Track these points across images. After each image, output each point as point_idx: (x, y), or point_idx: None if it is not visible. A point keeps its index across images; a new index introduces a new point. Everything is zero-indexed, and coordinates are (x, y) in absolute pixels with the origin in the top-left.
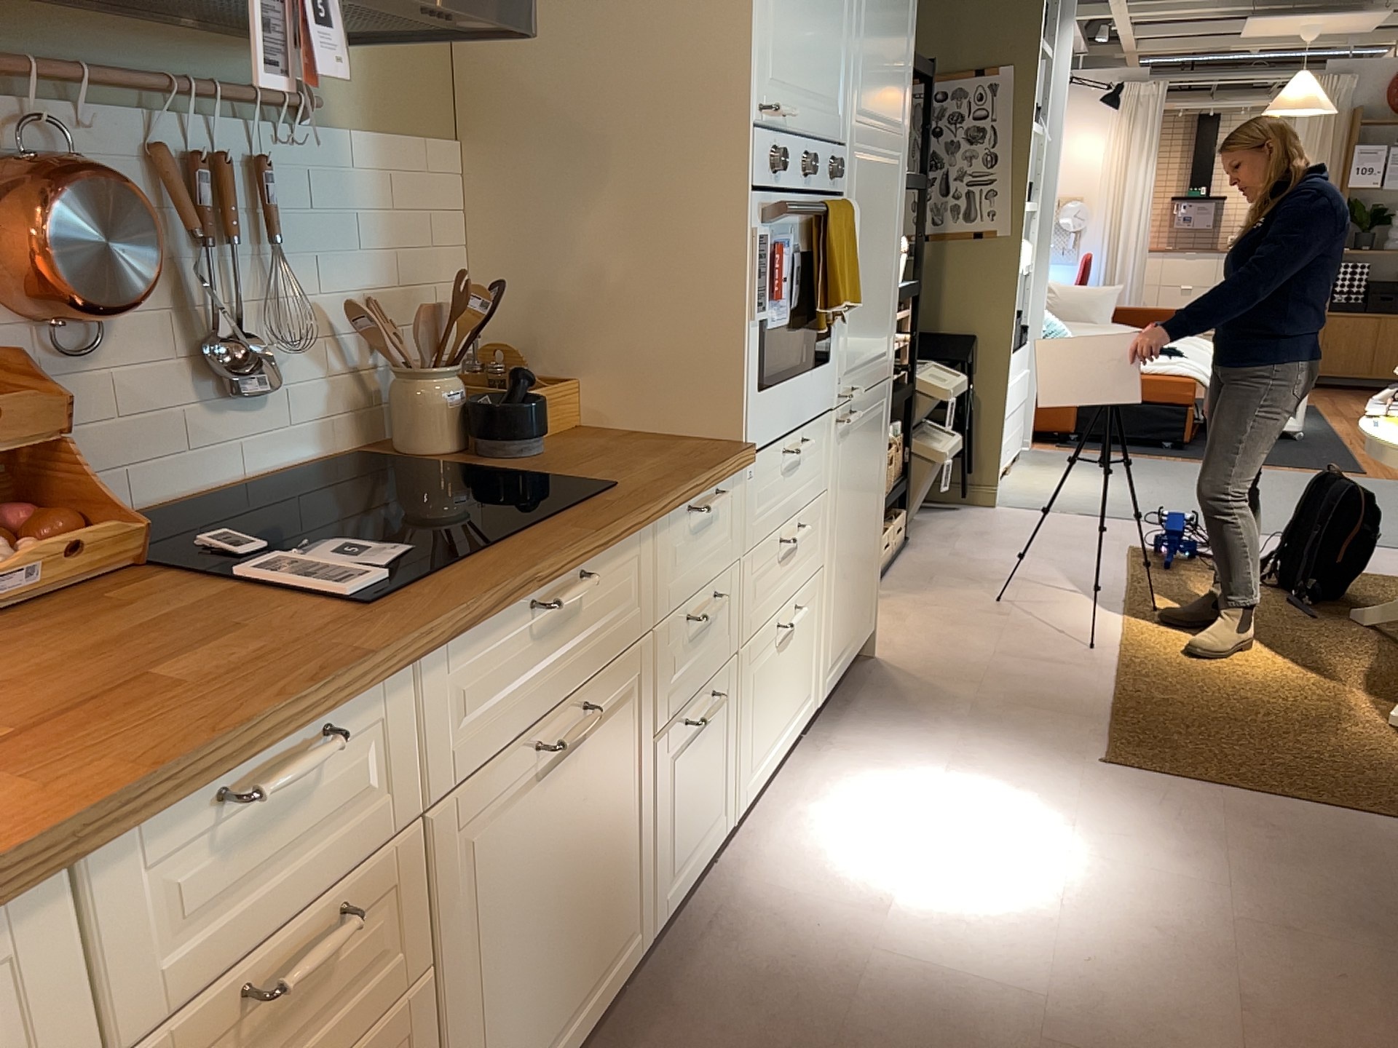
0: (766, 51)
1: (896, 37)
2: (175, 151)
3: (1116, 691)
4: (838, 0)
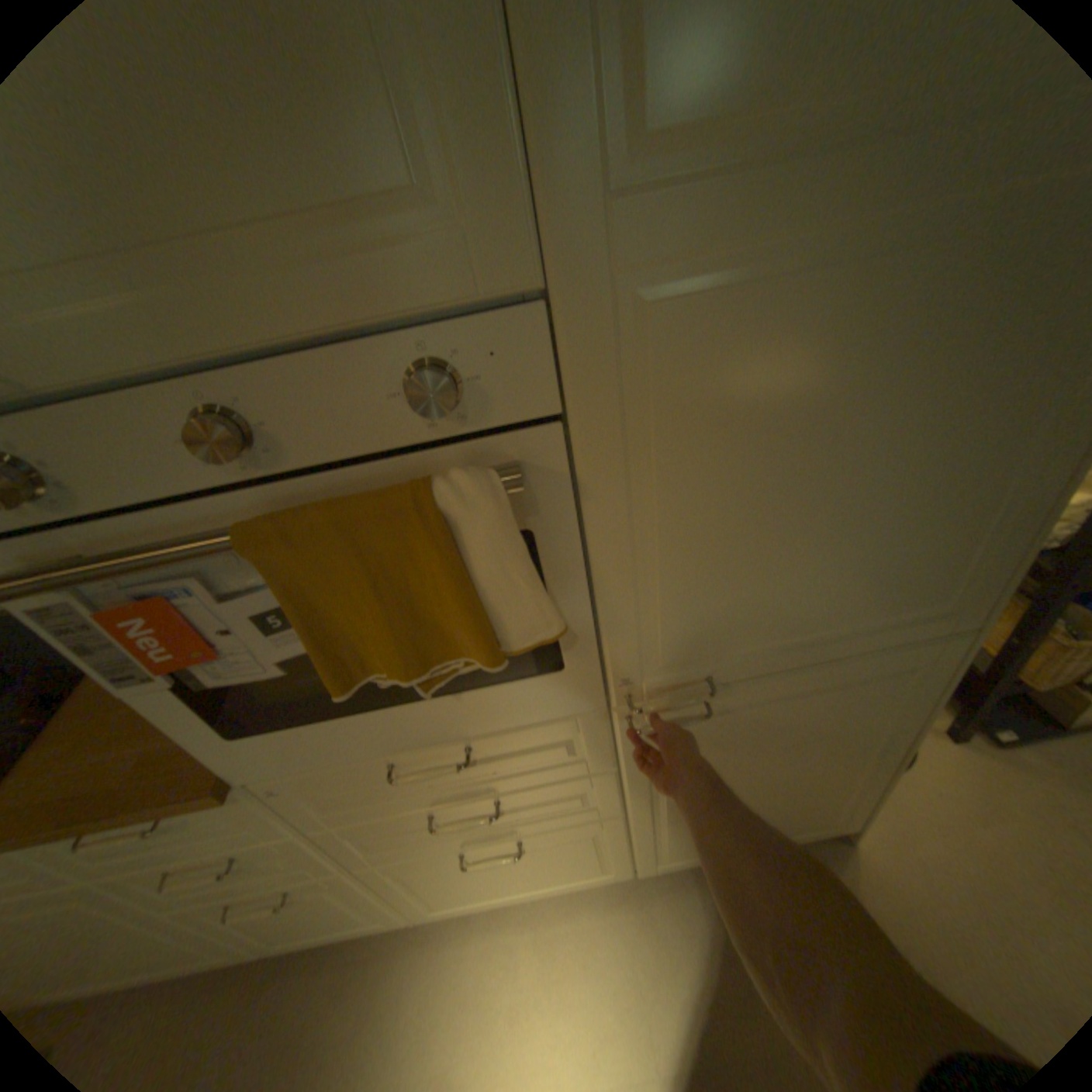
0: None
1: None
2: None
3: None
4: None
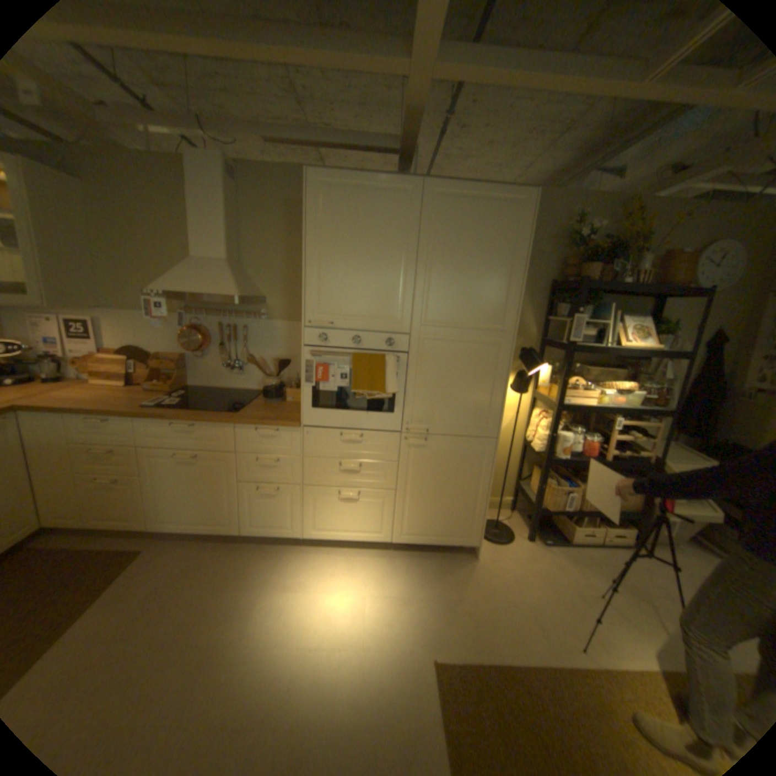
0: (313, 304)
1: (482, 288)
2: (224, 324)
3: (529, 670)
4: (389, 281)
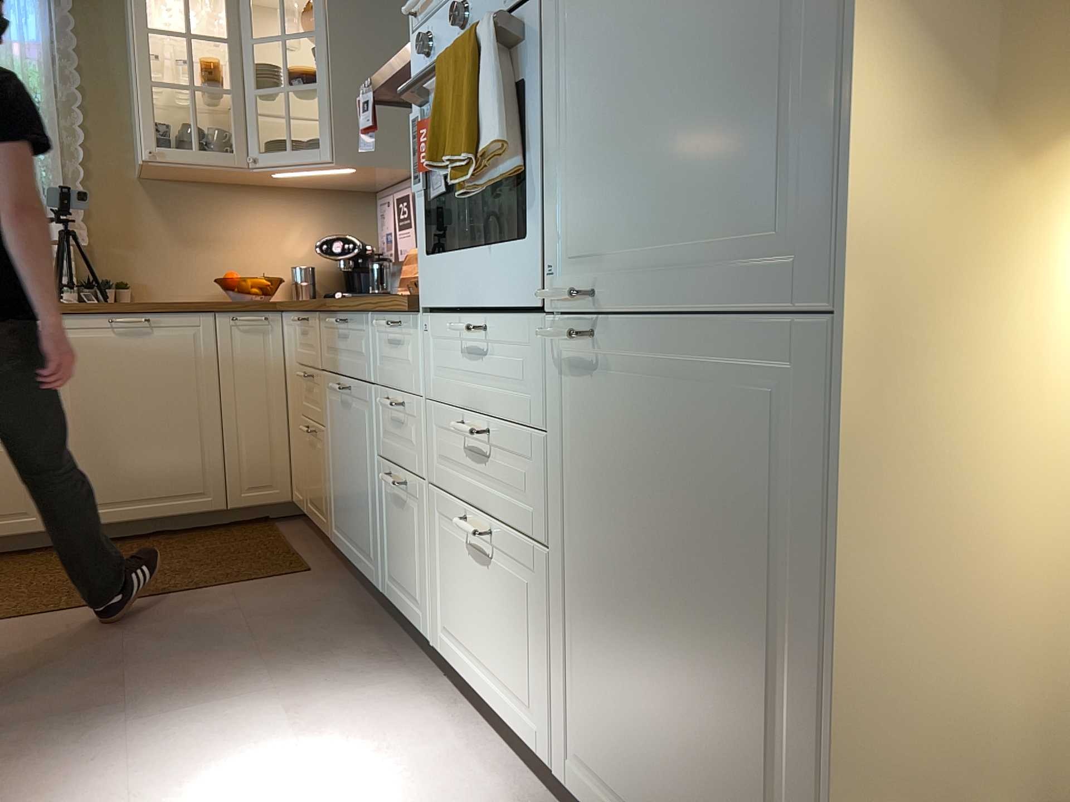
0: None
1: None
2: None
3: None
4: None
